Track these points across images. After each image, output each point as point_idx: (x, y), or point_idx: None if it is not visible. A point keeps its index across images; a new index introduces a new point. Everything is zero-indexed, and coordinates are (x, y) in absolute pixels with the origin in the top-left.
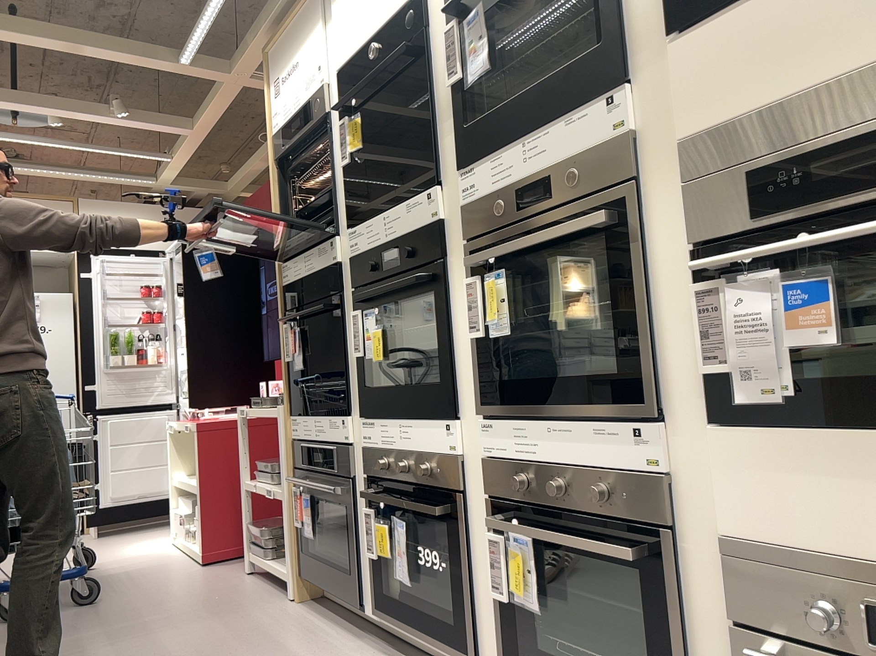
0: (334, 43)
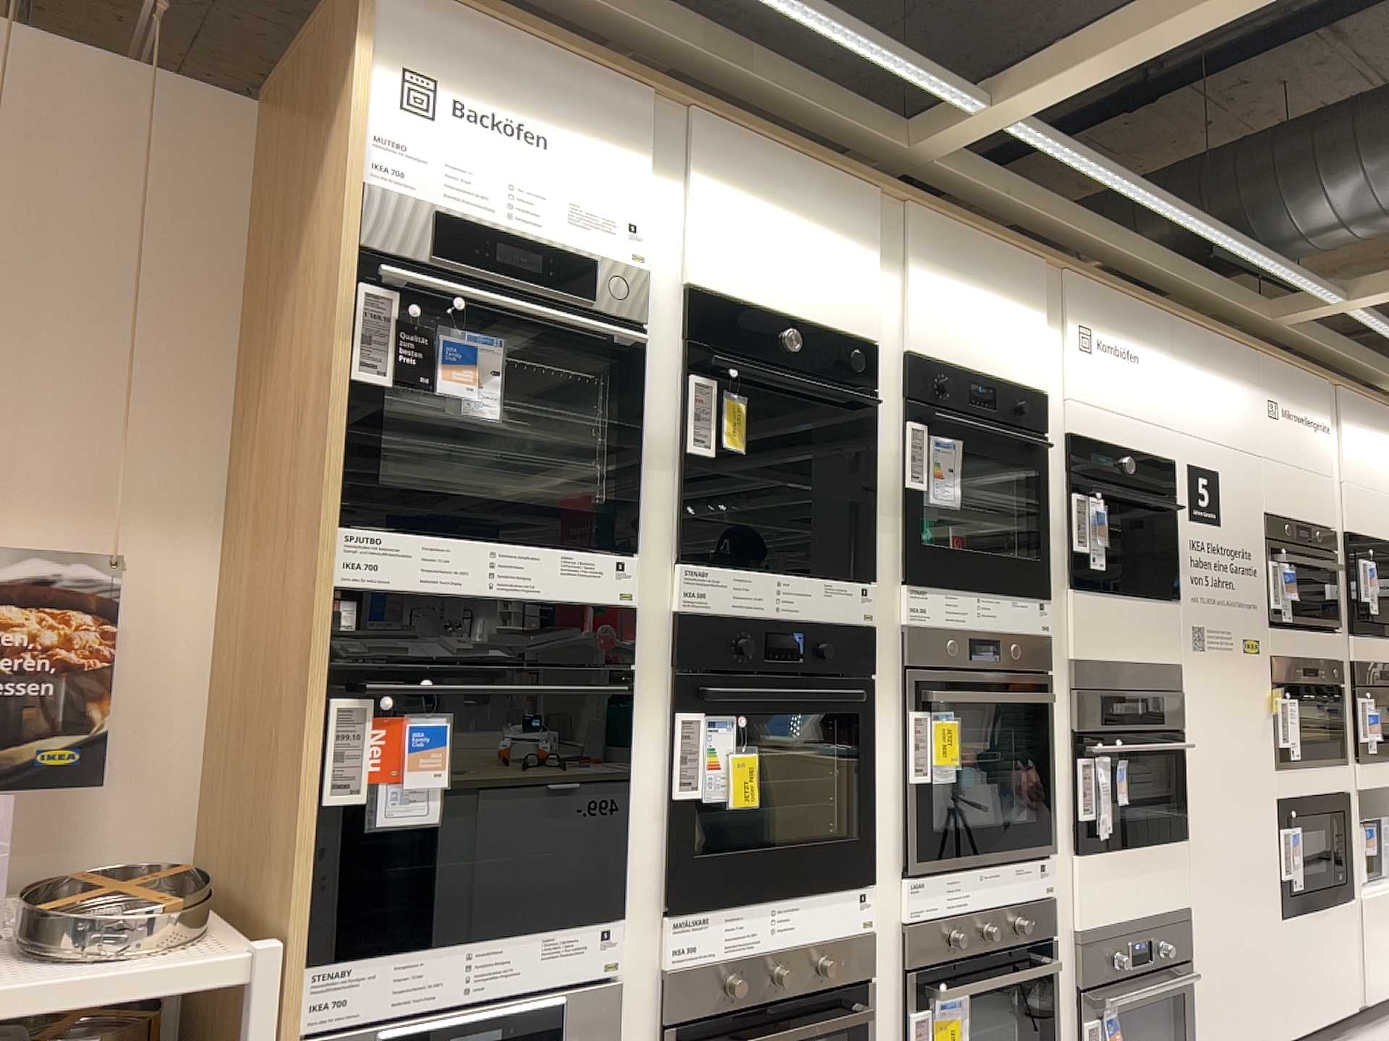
0: (696, 248)
